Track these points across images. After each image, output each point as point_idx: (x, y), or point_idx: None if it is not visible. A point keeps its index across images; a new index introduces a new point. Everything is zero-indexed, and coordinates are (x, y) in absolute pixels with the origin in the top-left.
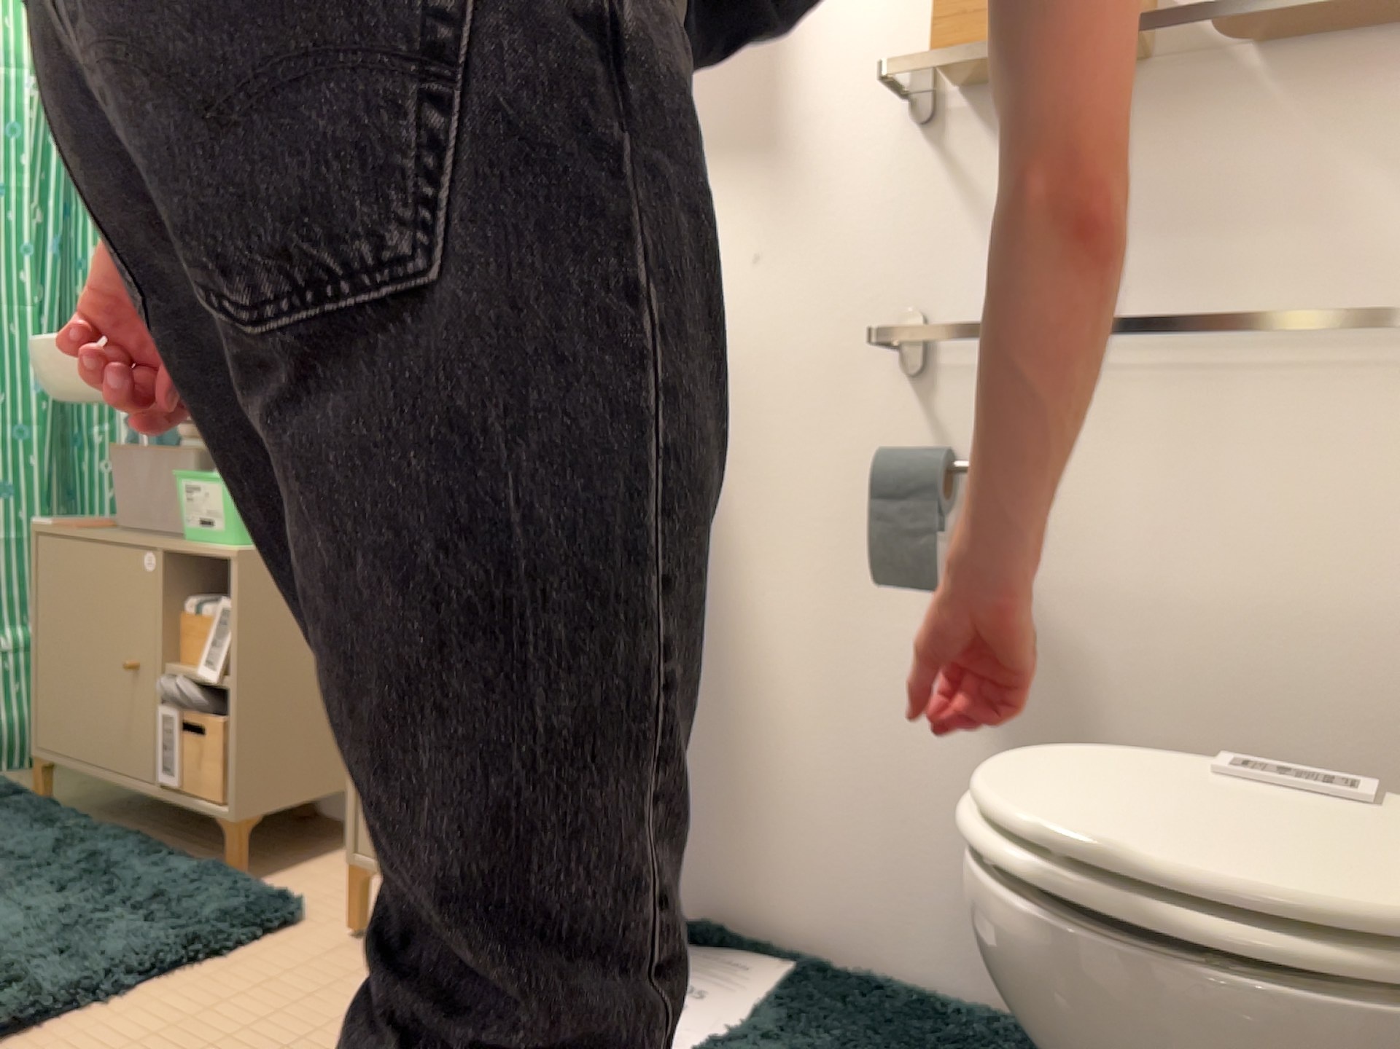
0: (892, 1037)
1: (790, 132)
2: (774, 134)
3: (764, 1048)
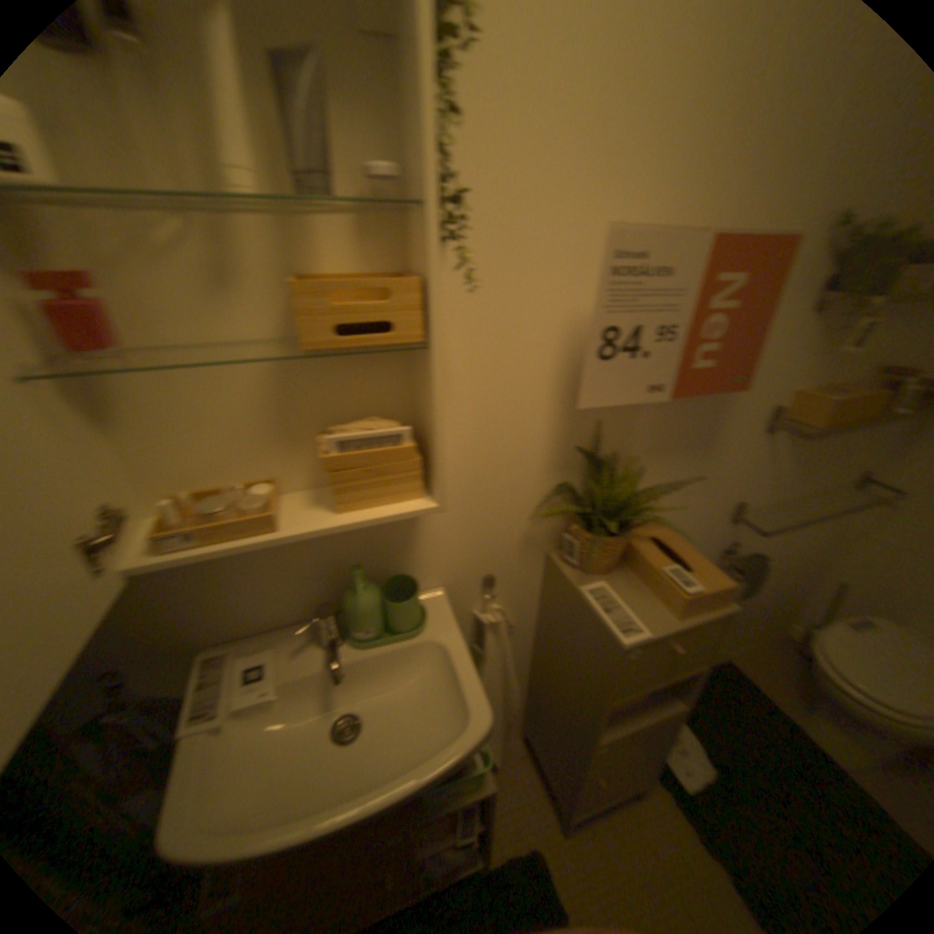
0: (720, 708)
1: (719, 437)
2: (712, 438)
3: (719, 747)
